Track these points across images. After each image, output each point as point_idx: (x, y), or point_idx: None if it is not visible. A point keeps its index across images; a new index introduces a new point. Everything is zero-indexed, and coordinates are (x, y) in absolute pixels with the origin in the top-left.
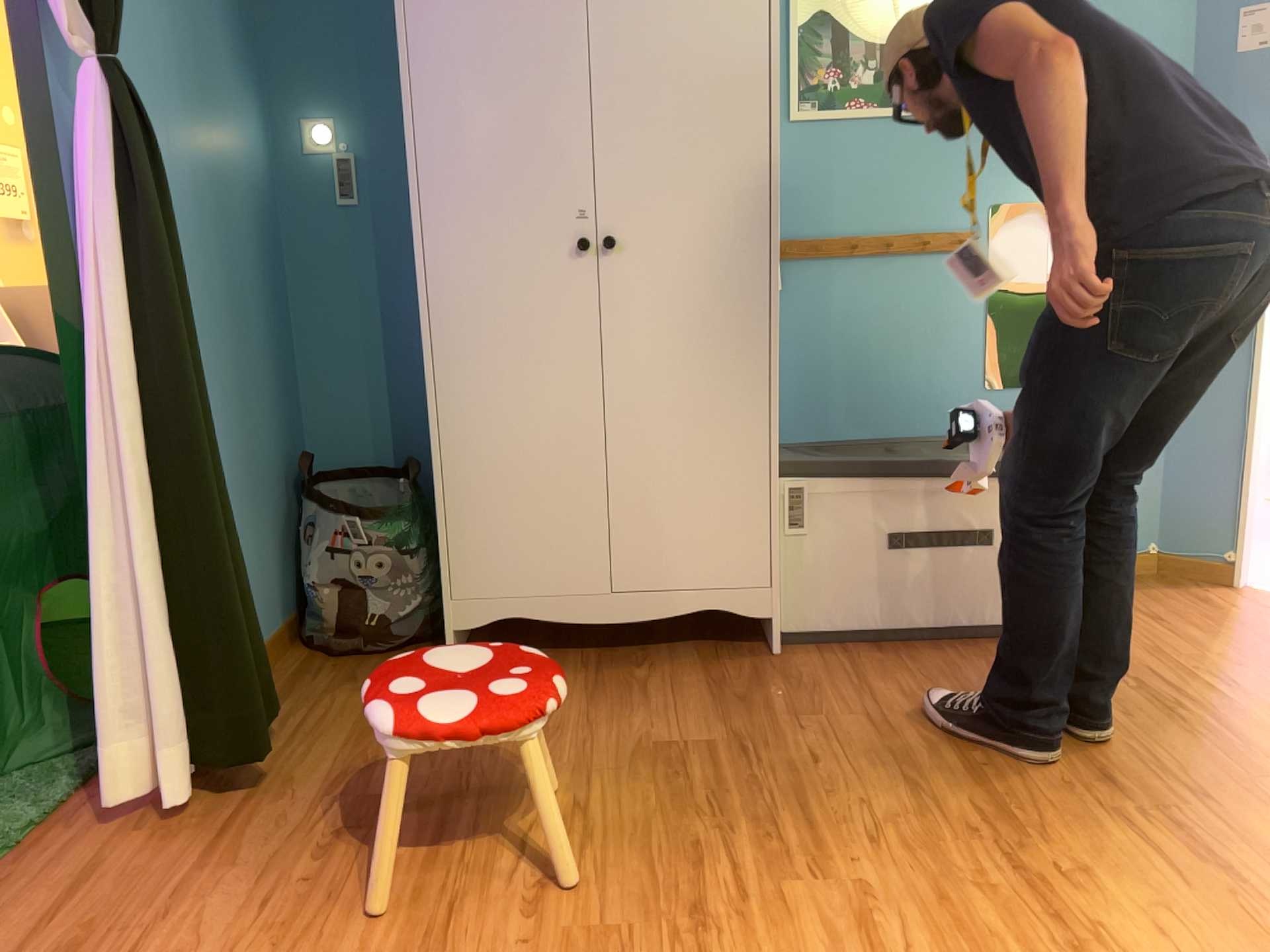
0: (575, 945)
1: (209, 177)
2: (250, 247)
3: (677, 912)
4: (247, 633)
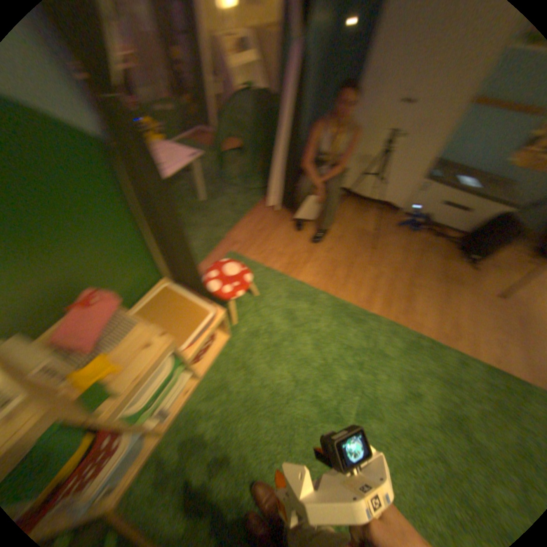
0: (336, 263)
1: (317, 49)
2: (320, 68)
3: (353, 264)
4: (297, 182)
